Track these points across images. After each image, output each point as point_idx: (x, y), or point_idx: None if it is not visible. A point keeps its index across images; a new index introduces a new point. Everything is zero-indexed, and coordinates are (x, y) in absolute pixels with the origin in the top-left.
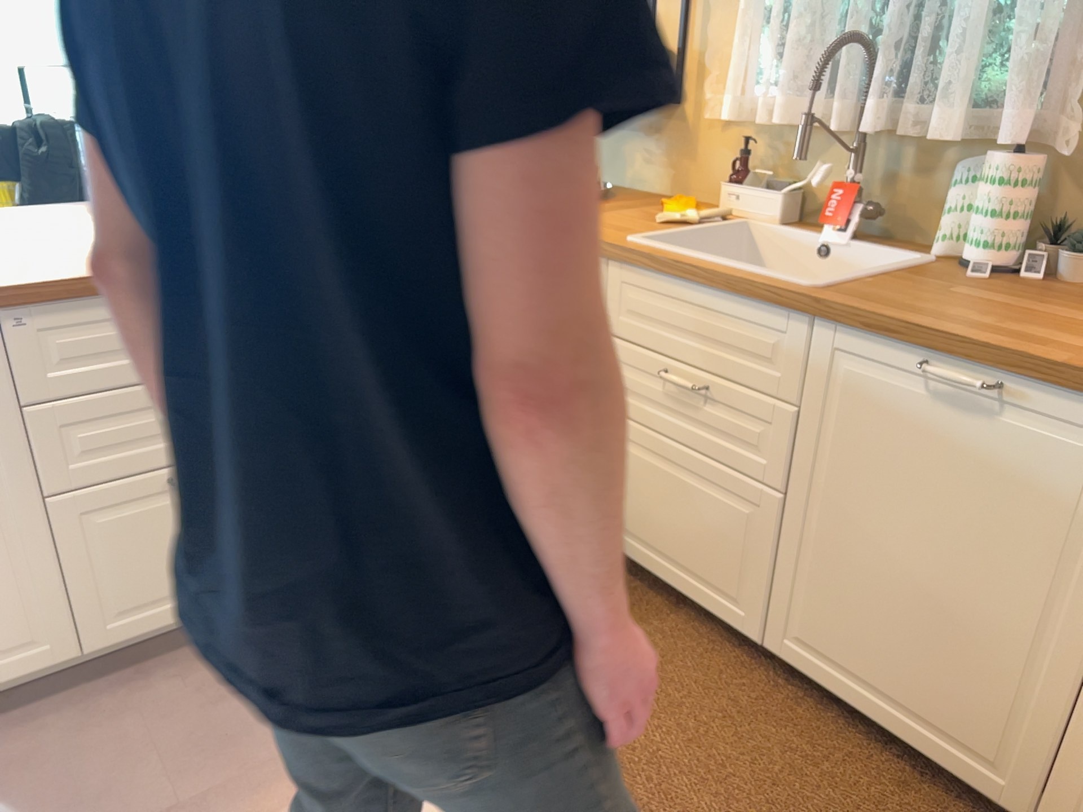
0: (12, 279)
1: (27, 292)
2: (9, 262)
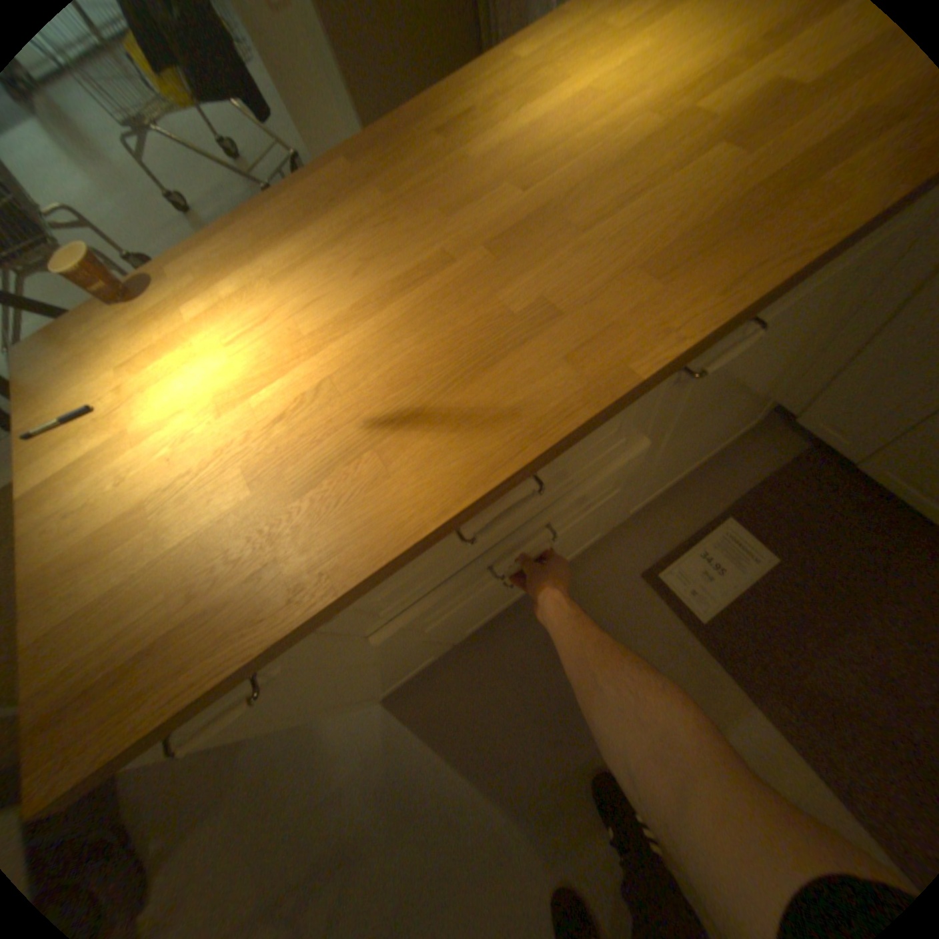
0: (284, 576)
1: (318, 614)
2: (255, 477)
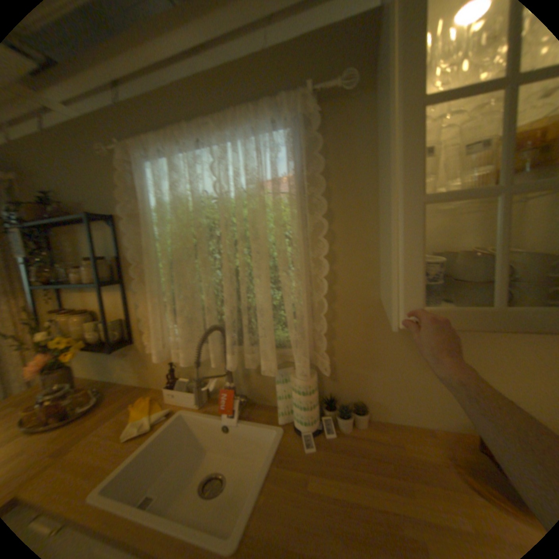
0: None
1: None
2: None
